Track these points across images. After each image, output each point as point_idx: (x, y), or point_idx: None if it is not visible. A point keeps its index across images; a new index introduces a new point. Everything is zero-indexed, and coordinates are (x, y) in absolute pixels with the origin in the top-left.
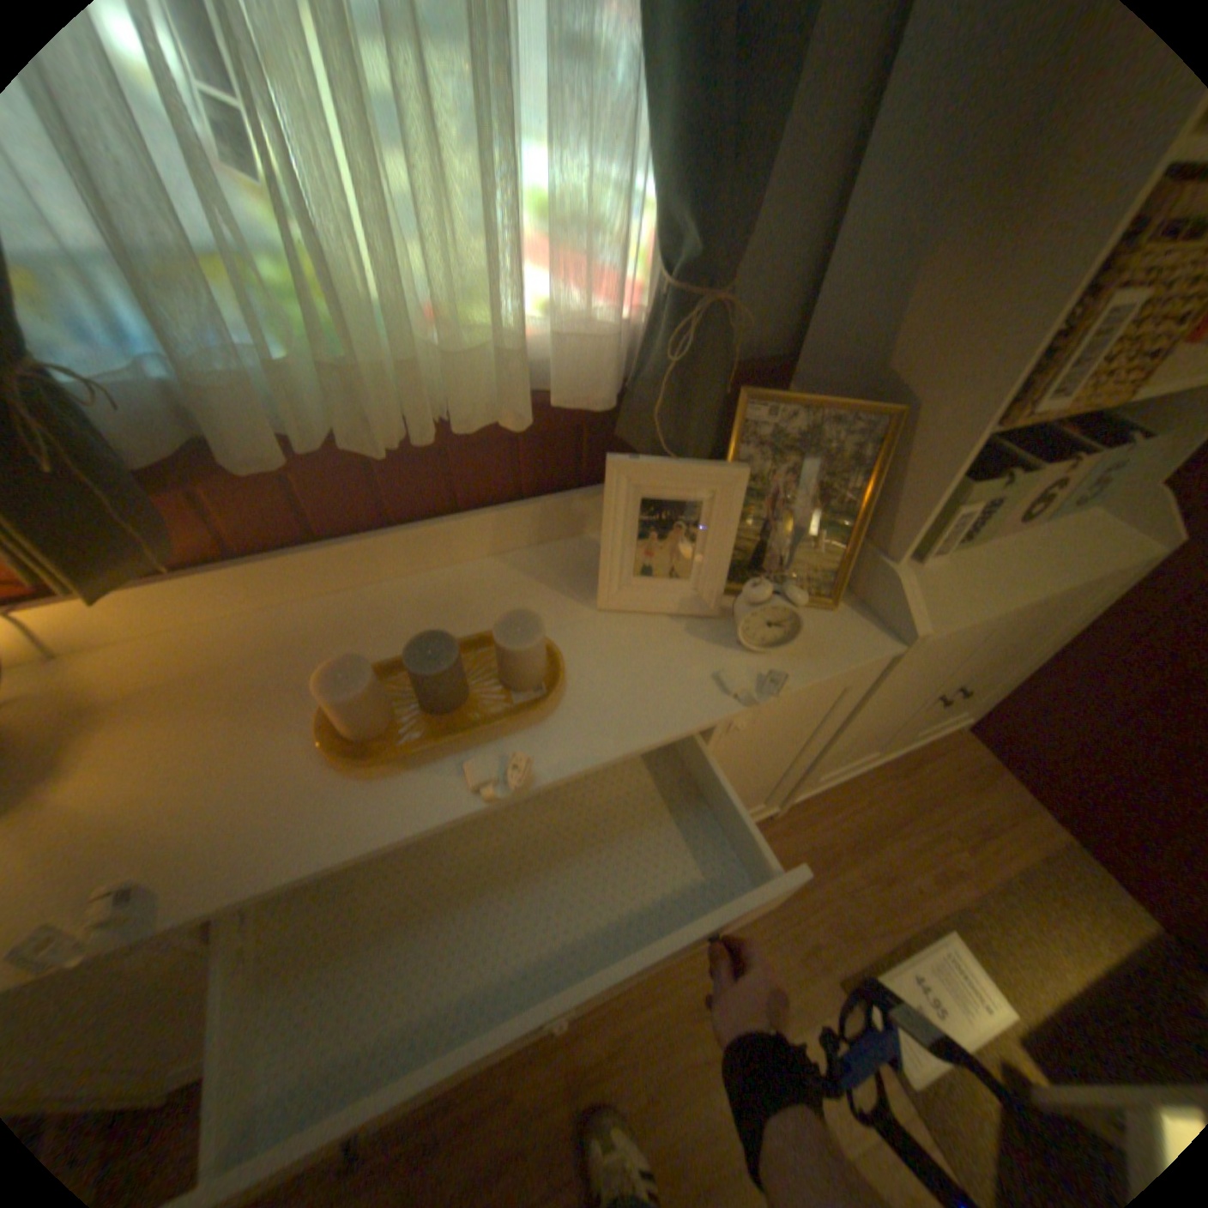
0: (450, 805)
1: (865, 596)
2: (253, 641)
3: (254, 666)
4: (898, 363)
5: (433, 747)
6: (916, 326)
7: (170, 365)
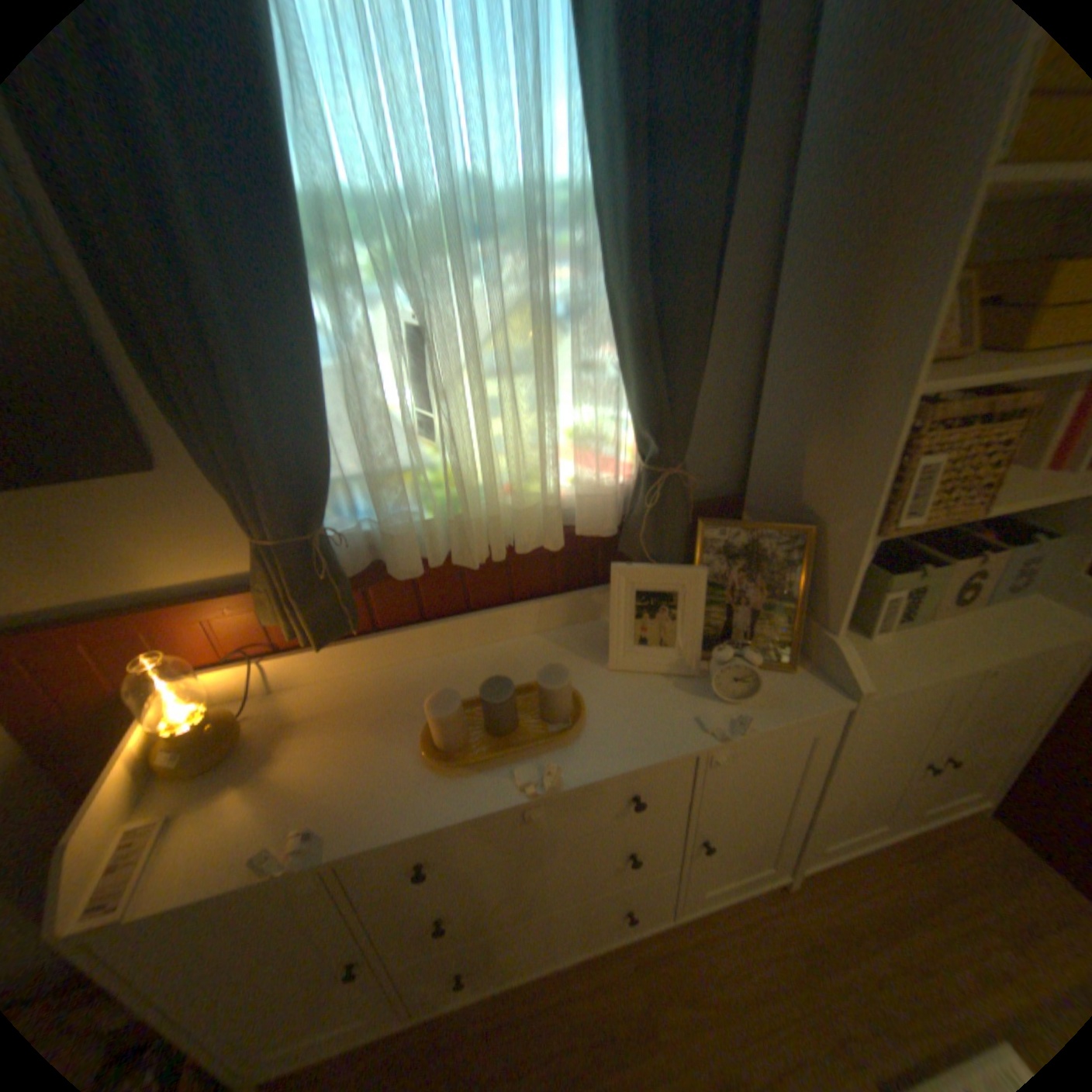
0: (504, 800)
1: (820, 663)
2: (382, 686)
3: (382, 702)
4: (807, 498)
5: (494, 758)
6: (812, 476)
7: (373, 524)
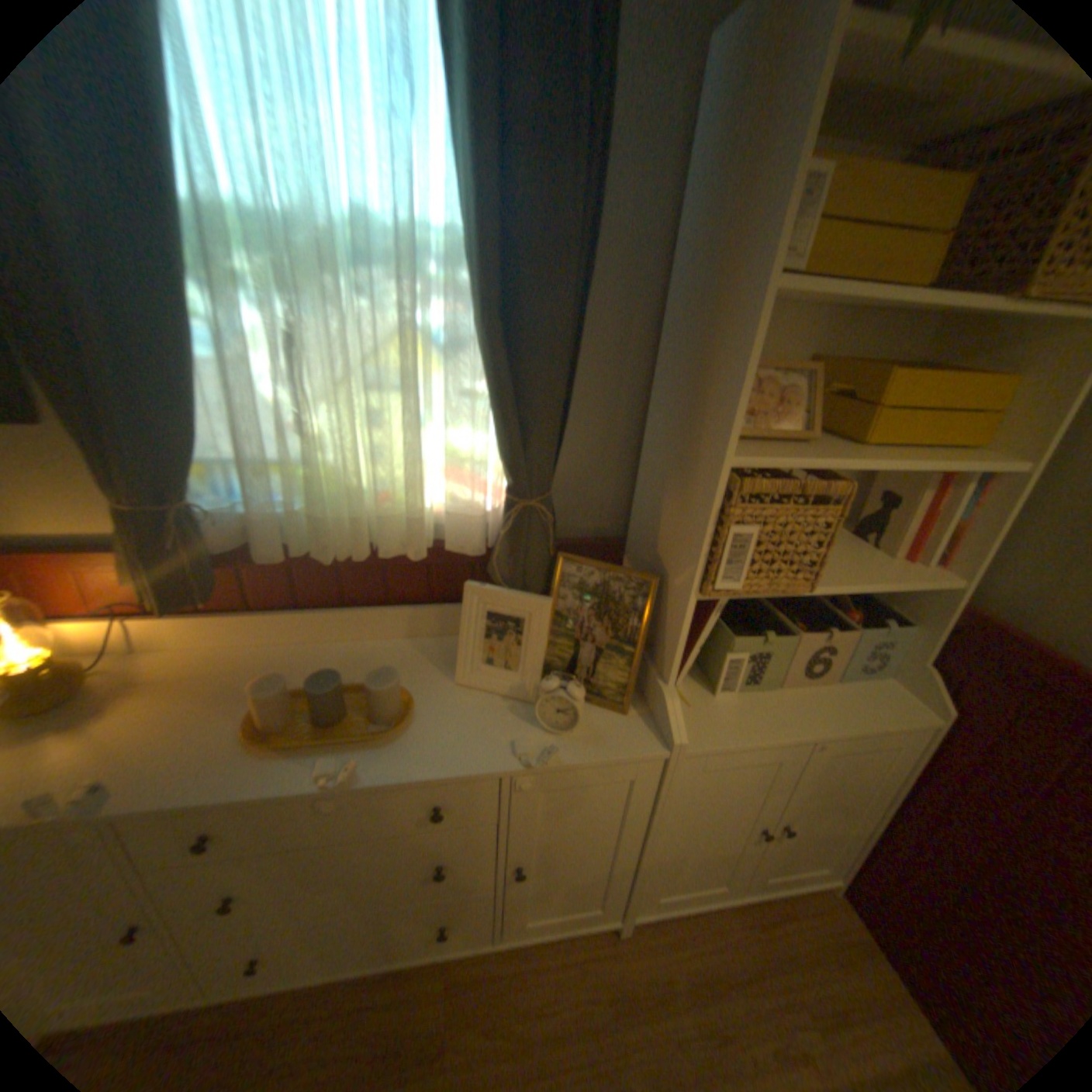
0: (294, 788)
1: (652, 710)
2: (236, 665)
3: (228, 680)
4: (660, 550)
5: (301, 747)
6: (664, 529)
7: (243, 509)
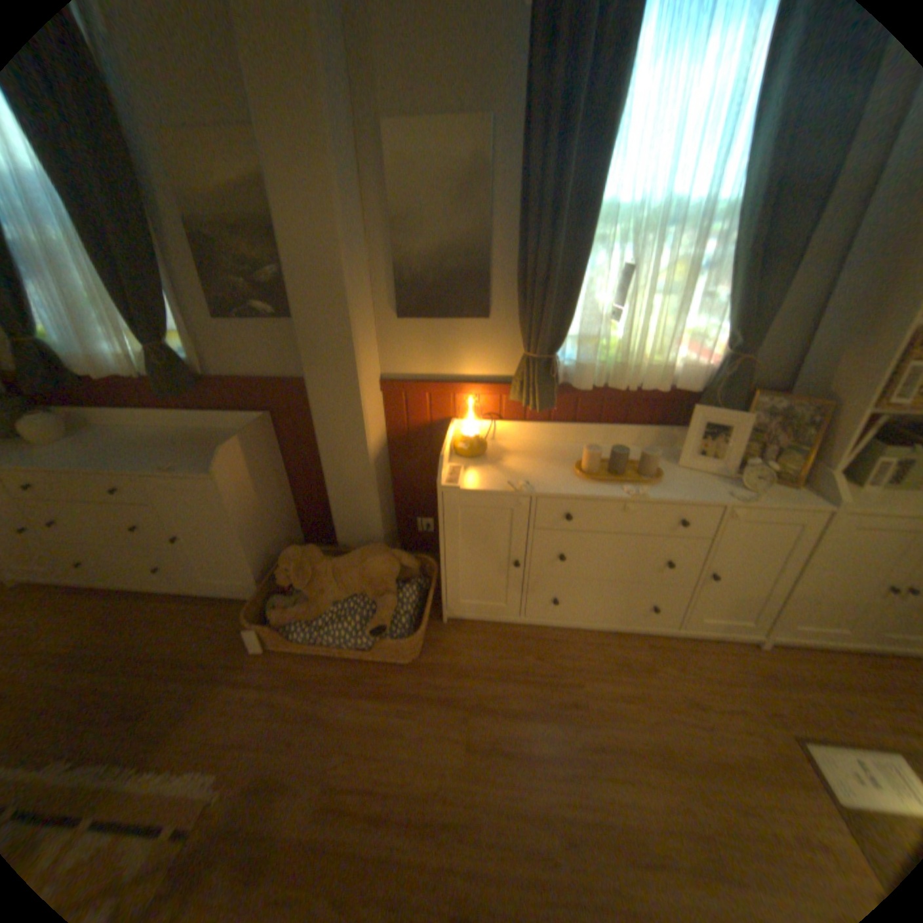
0: (616, 495)
1: (817, 489)
2: (548, 448)
3: (550, 454)
4: (833, 388)
5: (613, 480)
6: (839, 374)
7: (571, 362)
